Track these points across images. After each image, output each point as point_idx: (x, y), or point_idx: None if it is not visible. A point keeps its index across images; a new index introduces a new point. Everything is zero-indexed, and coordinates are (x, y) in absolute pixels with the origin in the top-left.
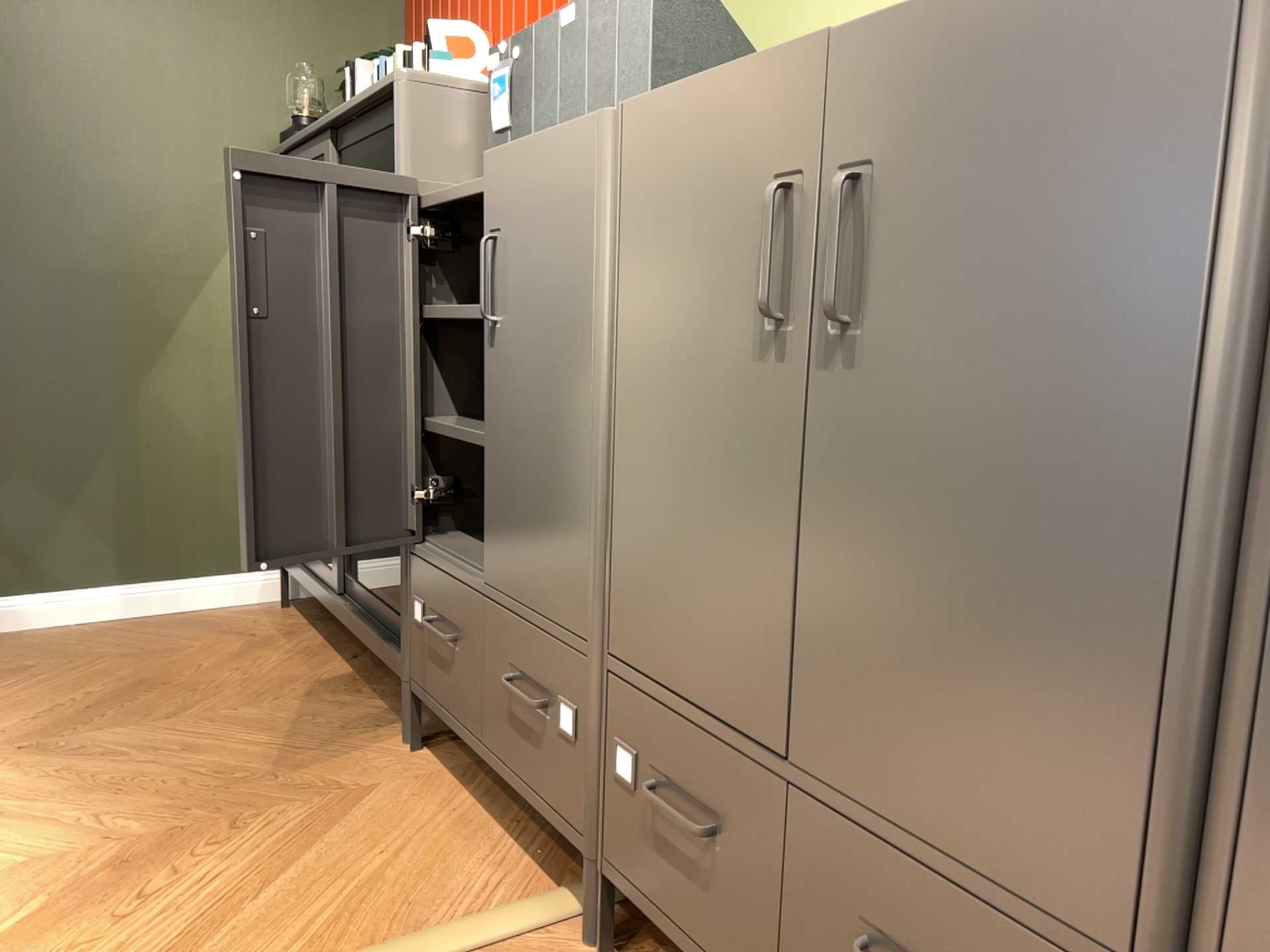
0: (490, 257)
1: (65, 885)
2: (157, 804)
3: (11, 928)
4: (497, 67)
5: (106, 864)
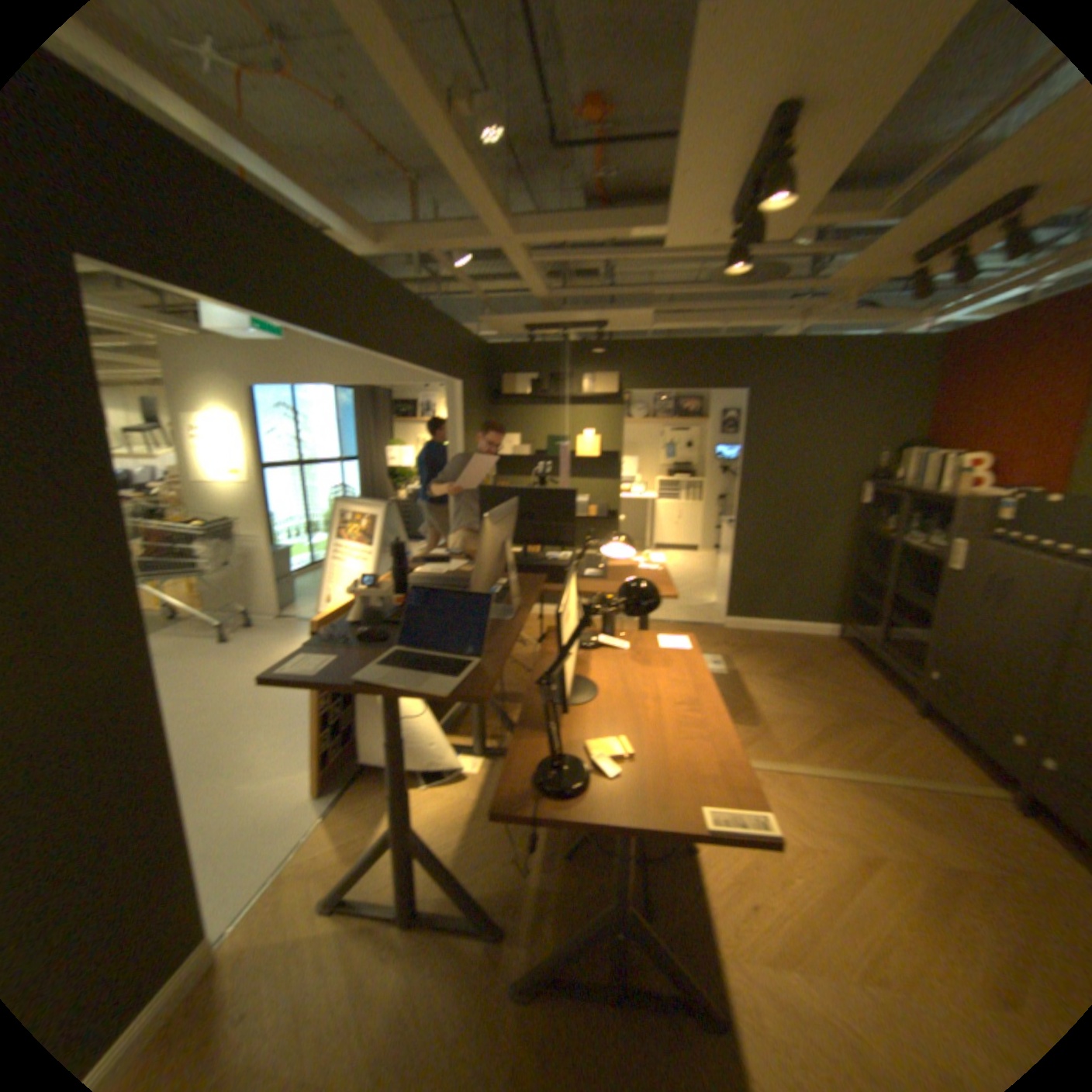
0: (1007, 583)
1: (824, 728)
2: (836, 710)
3: (816, 735)
4: (1008, 494)
5: (832, 725)
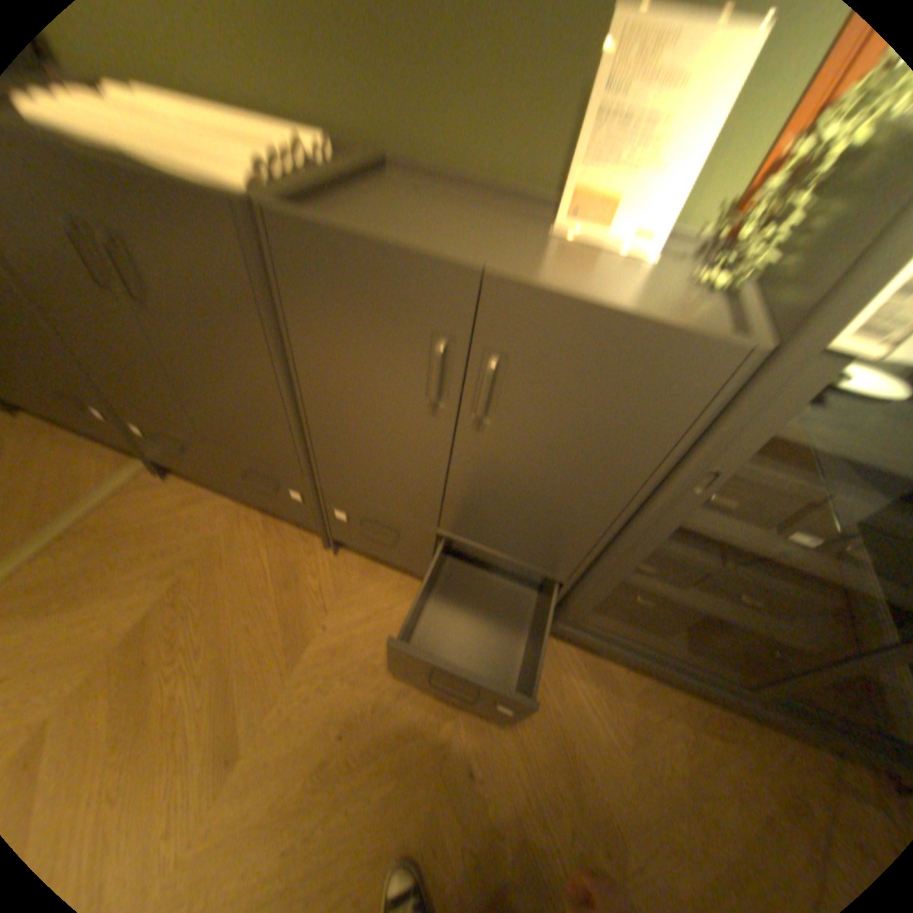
0: None
1: None
2: None
3: None
4: None
5: None
